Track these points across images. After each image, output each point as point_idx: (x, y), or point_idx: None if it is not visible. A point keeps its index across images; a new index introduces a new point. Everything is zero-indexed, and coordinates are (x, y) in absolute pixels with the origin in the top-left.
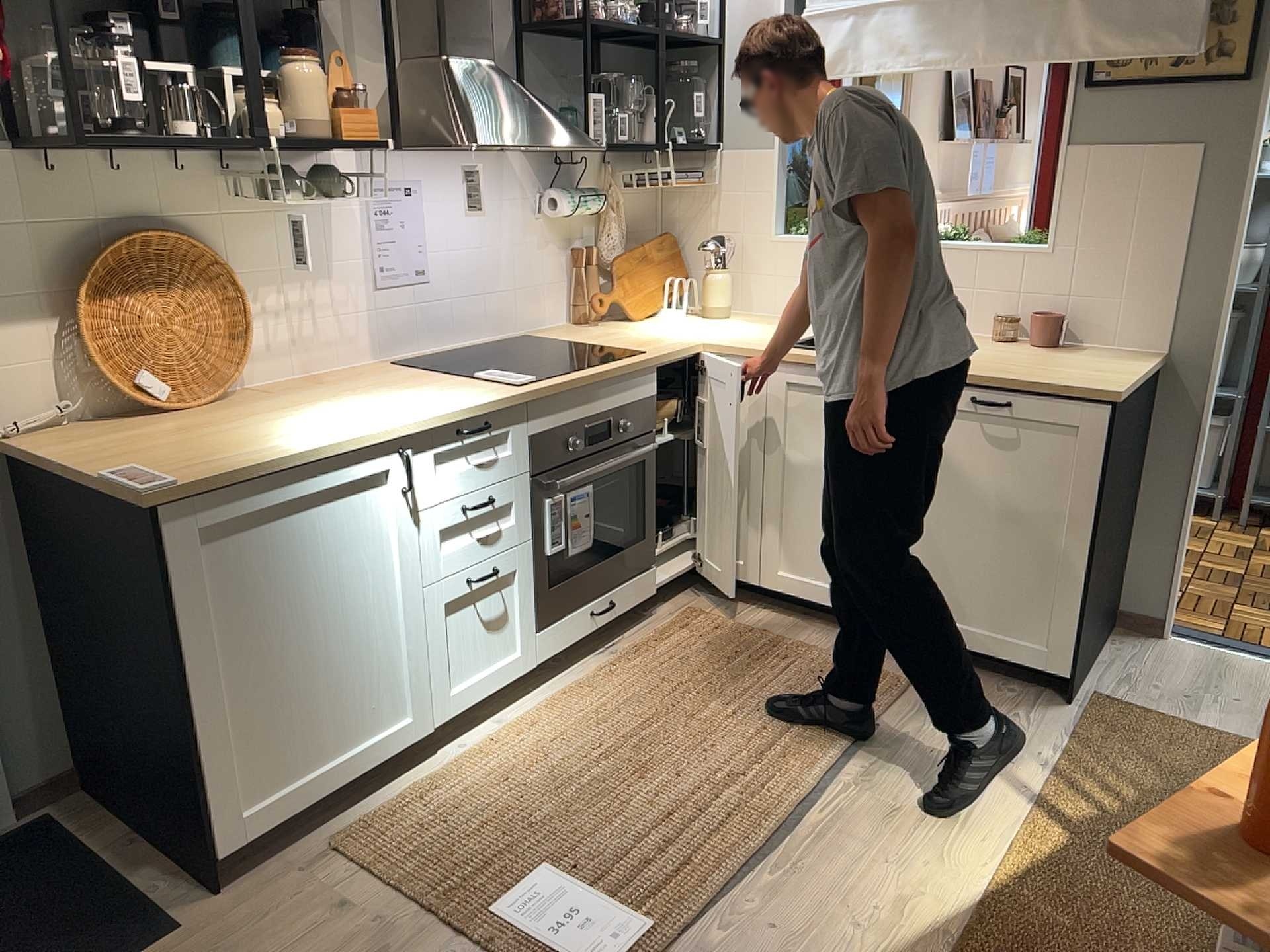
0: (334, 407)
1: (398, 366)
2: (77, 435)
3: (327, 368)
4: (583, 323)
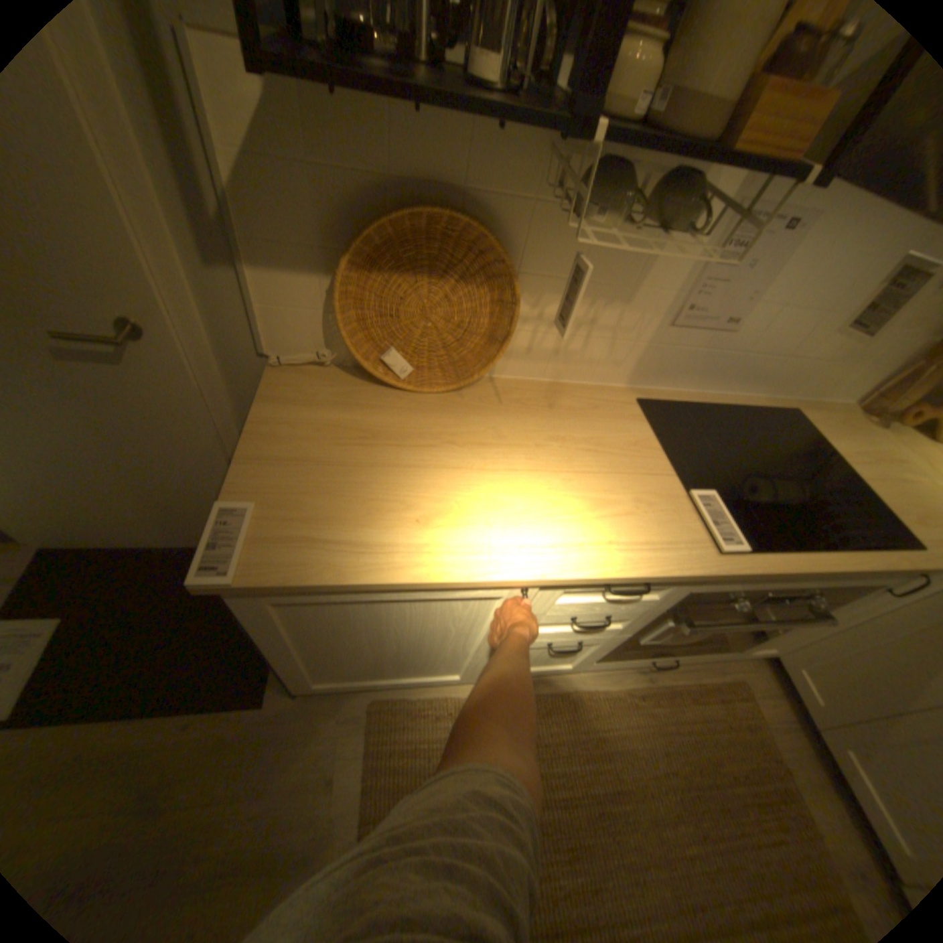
0: (520, 469)
1: (639, 406)
2: (314, 386)
3: (576, 379)
4: (871, 412)
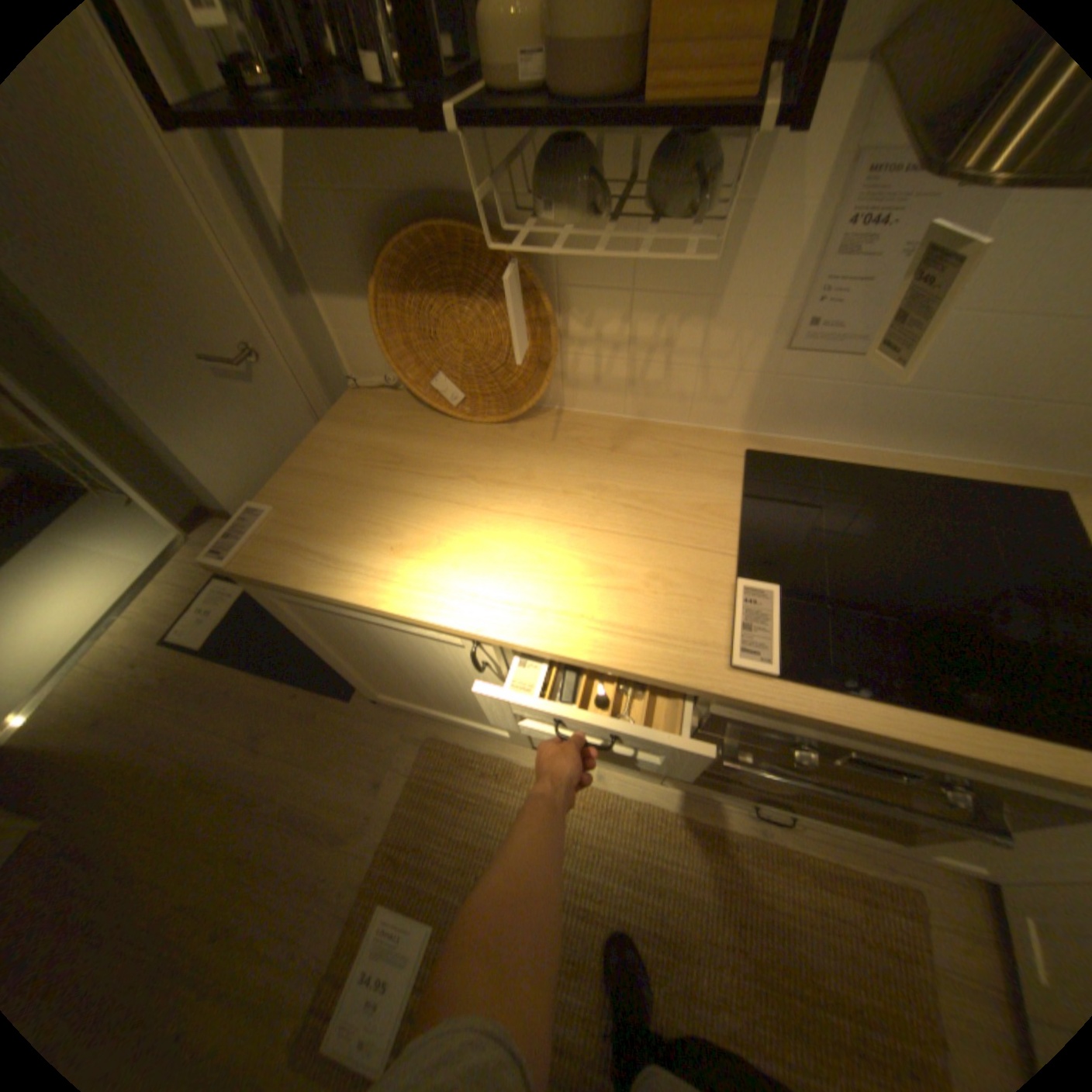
0: (526, 516)
1: (744, 459)
2: (374, 409)
3: (668, 418)
4: None
